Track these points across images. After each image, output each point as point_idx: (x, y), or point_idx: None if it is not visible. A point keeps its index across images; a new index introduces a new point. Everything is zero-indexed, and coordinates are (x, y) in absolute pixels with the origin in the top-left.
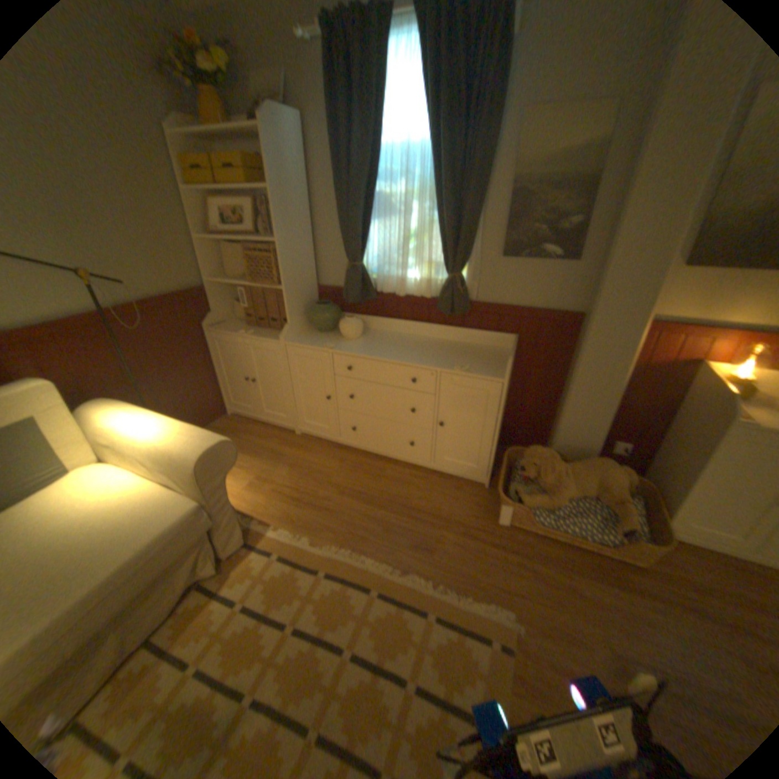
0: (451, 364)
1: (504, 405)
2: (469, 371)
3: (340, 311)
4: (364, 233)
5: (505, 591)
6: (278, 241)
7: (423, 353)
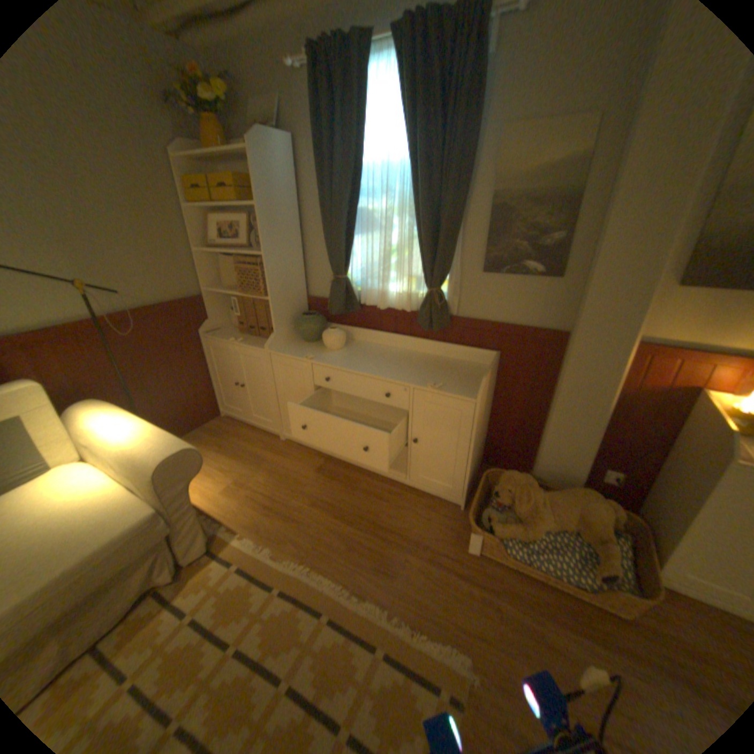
0: (426, 380)
1: (478, 425)
2: (443, 388)
3: (326, 321)
4: (347, 246)
5: (464, 630)
6: (264, 254)
7: (400, 366)
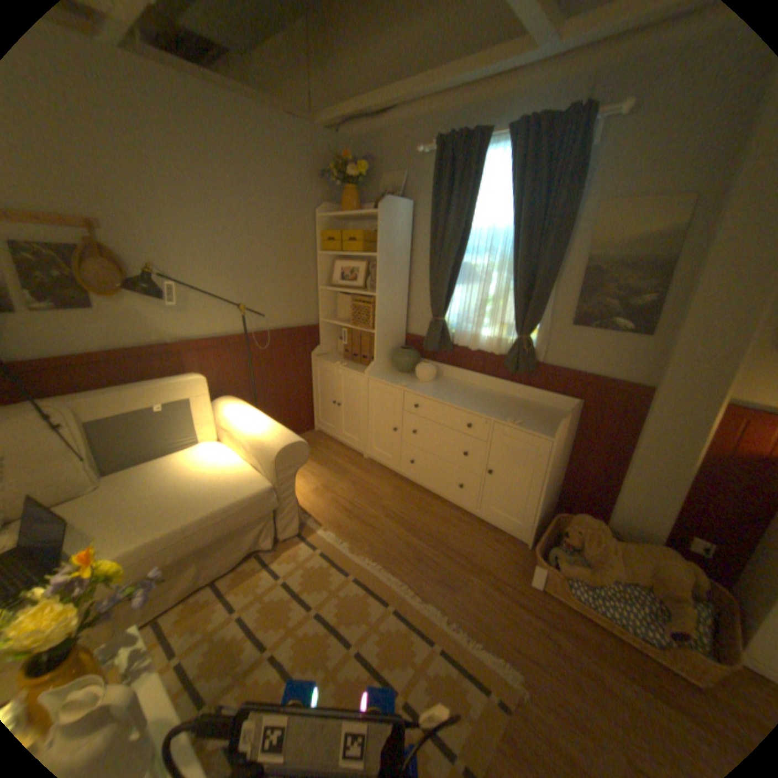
0: (507, 416)
1: (554, 464)
2: (522, 425)
3: (419, 356)
4: (448, 294)
5: (520, 652)
6: (377, 295)
7: (483, 403)
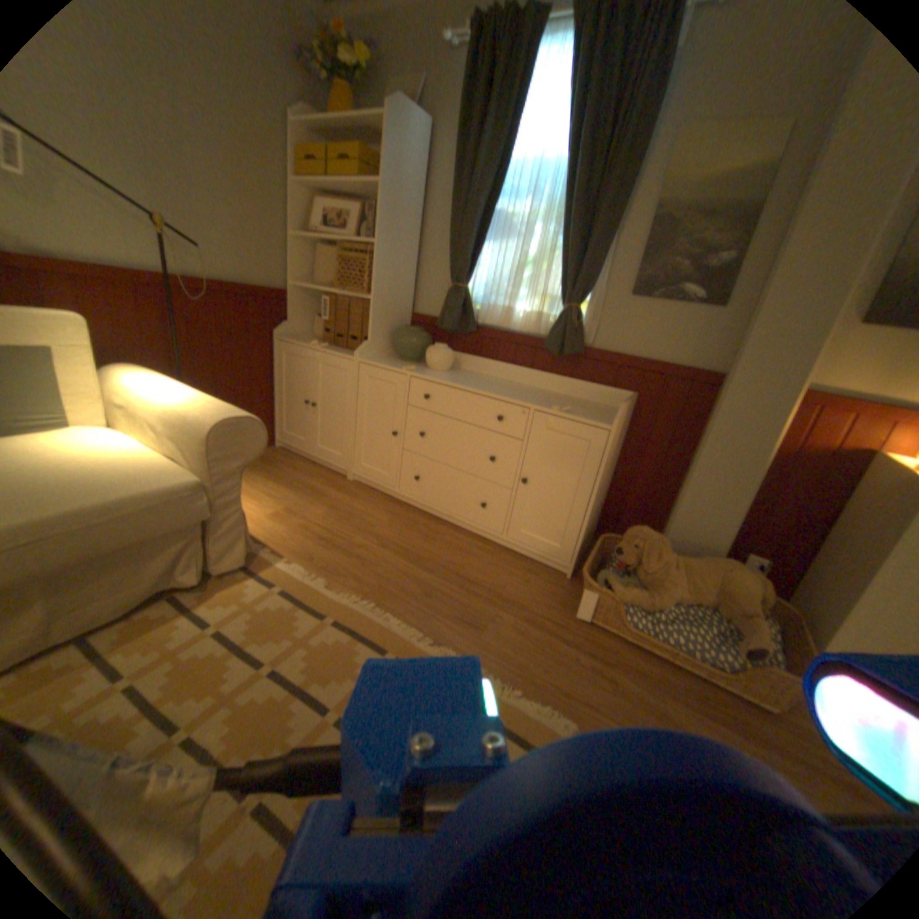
0: (549, 405)
1: (607, 463)
2: (570, 413)
3: (430, 340)
4: (475, 249)
5: (569, 695)
6: (377, 241)
7: (517, 393)
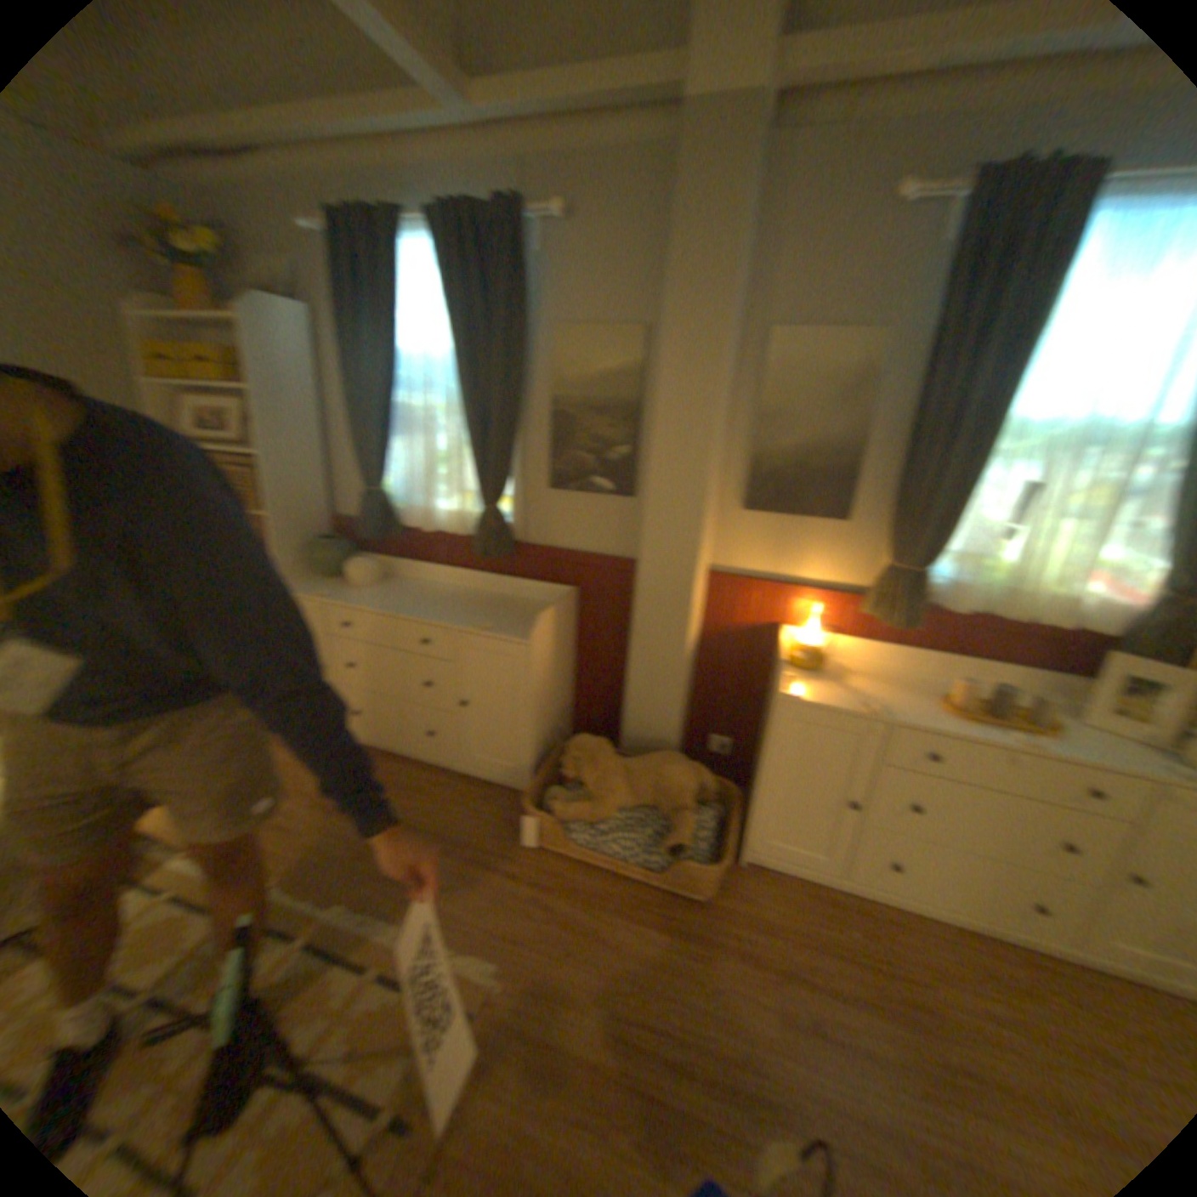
0: (477, 621)
1: (540, 676)
2: (495, 630)
3: (355, 550)
4: (382, 451)
5: (499, 936)
6: (262, 455)
7: (449, 607)
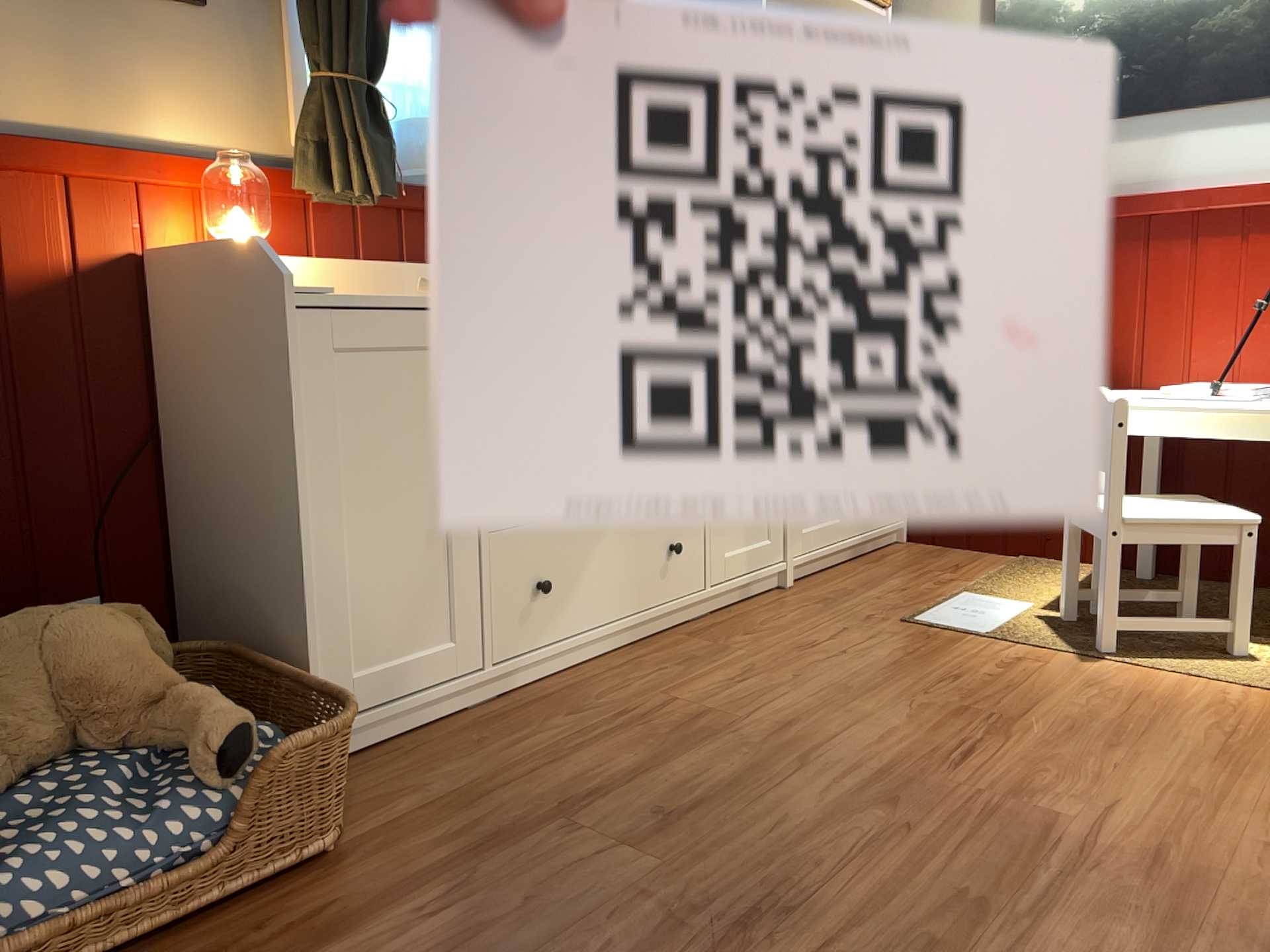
0: None
1: None
2: None
3: None
4: None
5: None
6: None
7: None
